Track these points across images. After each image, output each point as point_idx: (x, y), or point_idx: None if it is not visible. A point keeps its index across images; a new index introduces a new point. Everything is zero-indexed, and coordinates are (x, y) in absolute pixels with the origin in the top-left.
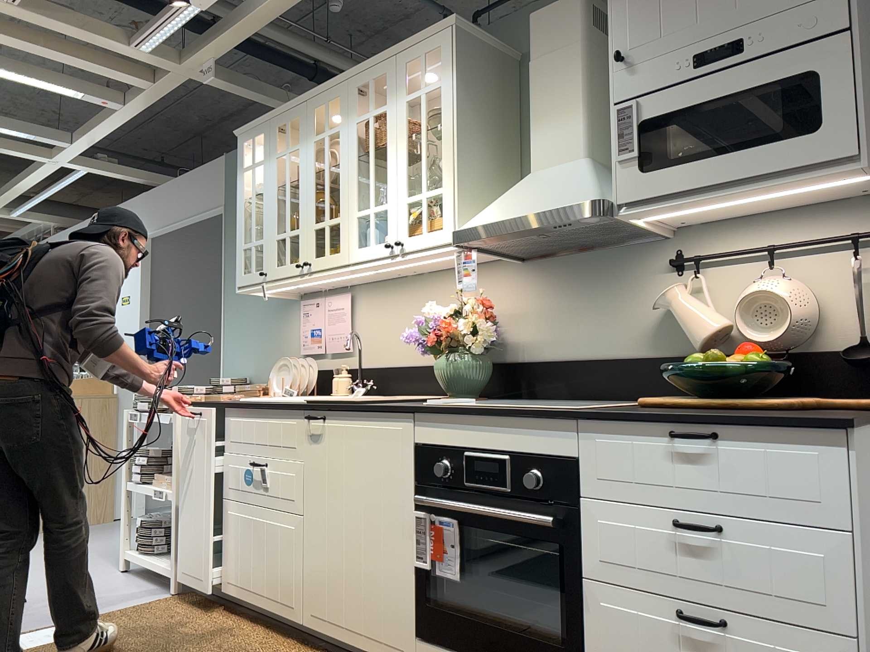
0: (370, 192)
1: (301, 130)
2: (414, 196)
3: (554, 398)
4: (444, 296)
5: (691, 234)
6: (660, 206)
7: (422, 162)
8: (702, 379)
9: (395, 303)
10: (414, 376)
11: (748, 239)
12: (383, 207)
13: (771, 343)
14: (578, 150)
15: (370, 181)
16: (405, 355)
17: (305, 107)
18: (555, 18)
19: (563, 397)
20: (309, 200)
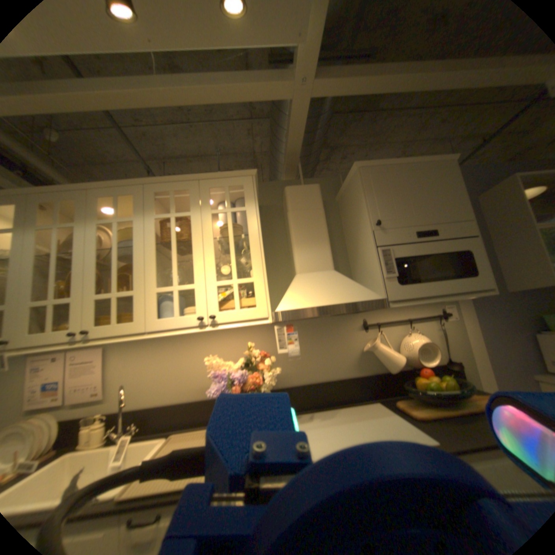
0: (172, 274)
1: (77, 211)
2: (225, 282)
3: (305, 412)
4: (206, 348)
5: (370, 312)
6: (413, 304)
7: (232, 258)
8: (441, 397)
9: (155, 355)
10: (179, 413)
11: (396, 315)
12: (190, 288)
13: (425, 366)
14: (329, 265)
15: (172, 266)
16: (168, 396)
17: (85, 194)
18: (305, 192)
19: (310, 410)
20: (88, 274)
